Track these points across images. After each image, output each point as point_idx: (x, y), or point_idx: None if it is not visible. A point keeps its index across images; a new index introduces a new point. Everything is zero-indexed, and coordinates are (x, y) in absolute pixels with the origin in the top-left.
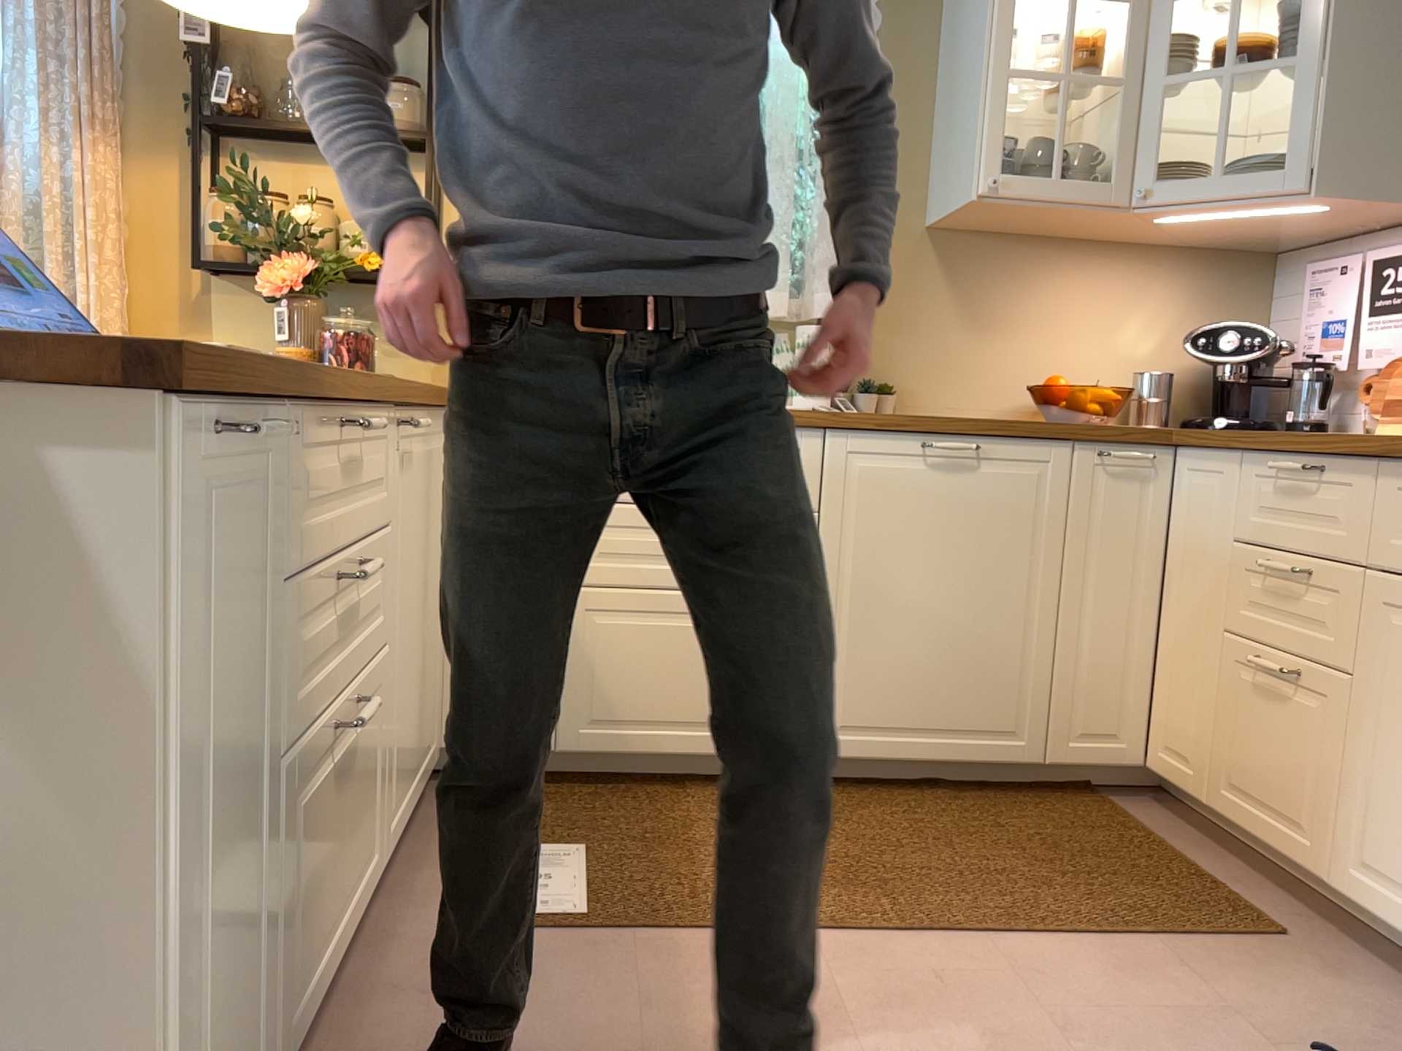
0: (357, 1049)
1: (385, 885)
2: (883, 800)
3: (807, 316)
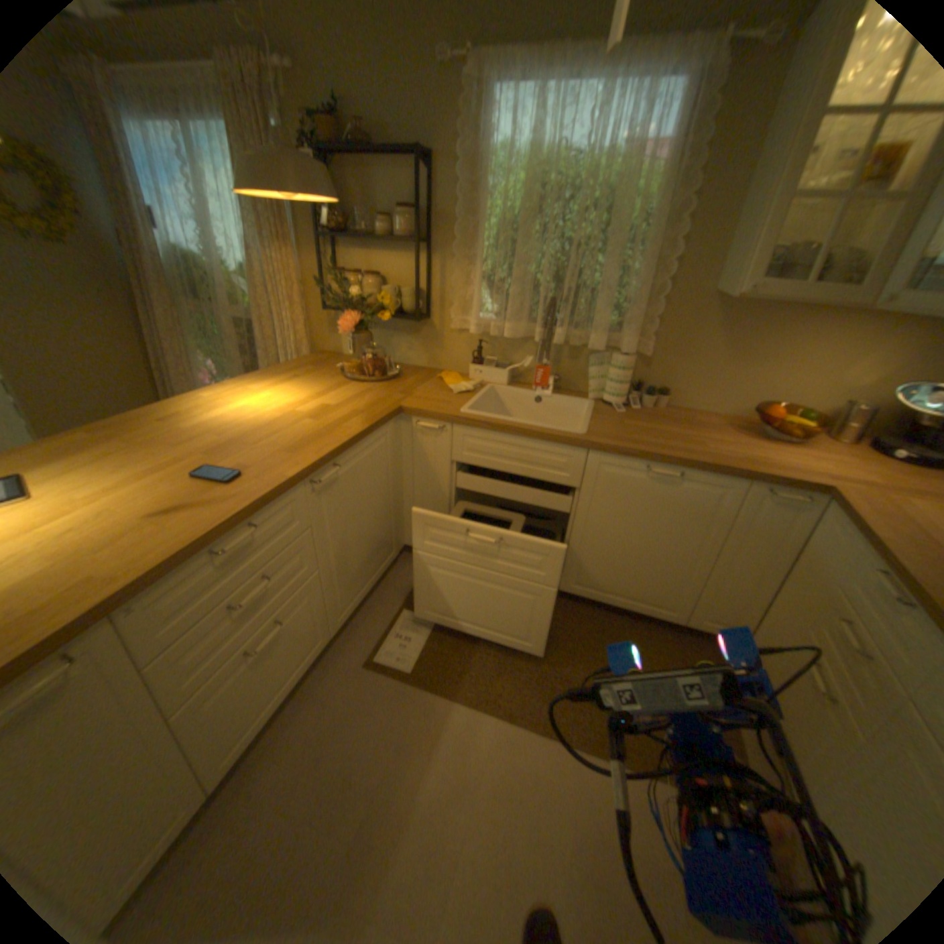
0: (288, 734)
1: (351, 625)
2: (592, 620)
3: (619, 348)
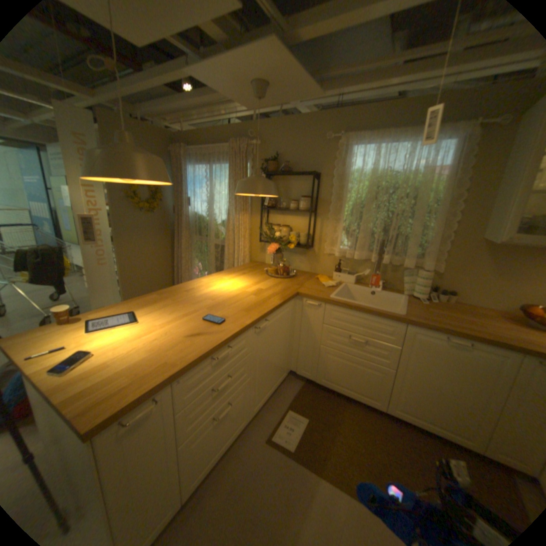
0: (223, 478)
1: (260, 415)
2: (412, 439)
3: (424, 267)
